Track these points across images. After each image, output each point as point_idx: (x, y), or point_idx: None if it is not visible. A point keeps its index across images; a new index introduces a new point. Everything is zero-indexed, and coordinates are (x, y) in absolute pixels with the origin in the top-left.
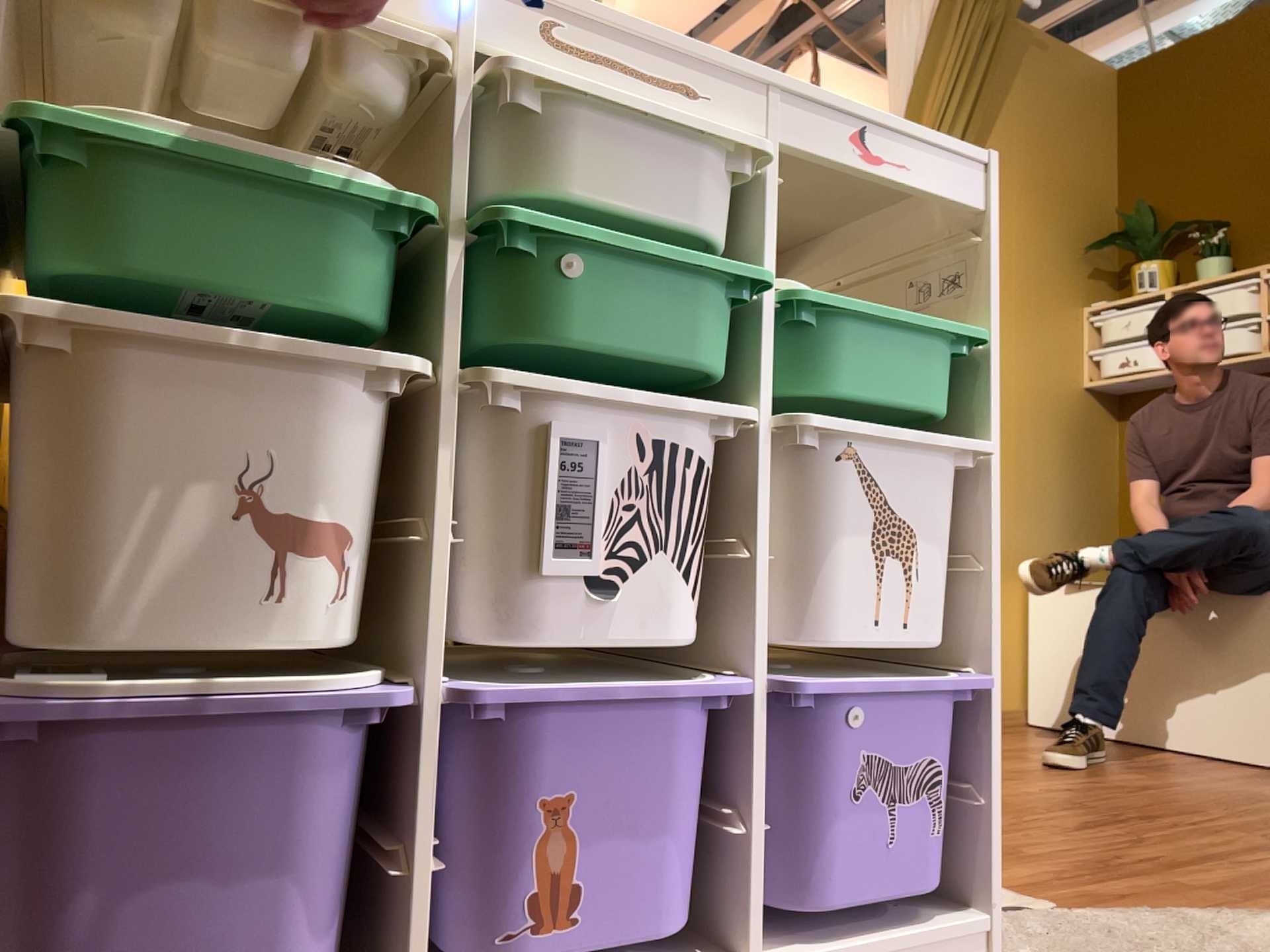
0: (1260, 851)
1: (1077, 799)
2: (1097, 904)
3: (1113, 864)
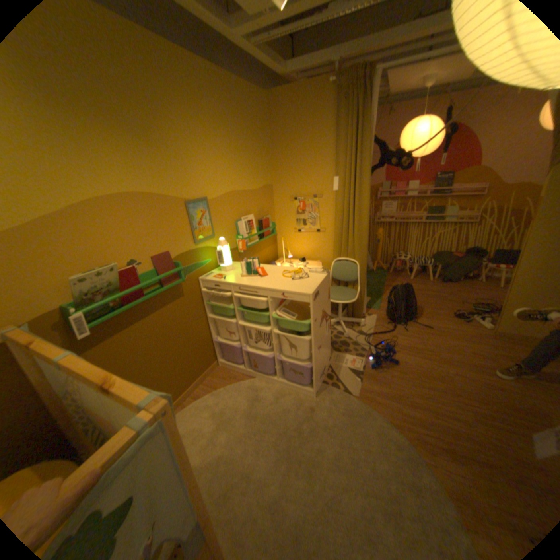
0: (451, 422)
1: (453, 383)
2: (365, 402)
3: (397, 400)
